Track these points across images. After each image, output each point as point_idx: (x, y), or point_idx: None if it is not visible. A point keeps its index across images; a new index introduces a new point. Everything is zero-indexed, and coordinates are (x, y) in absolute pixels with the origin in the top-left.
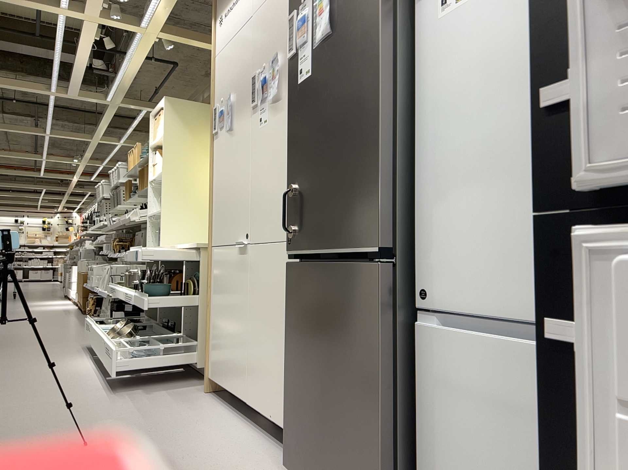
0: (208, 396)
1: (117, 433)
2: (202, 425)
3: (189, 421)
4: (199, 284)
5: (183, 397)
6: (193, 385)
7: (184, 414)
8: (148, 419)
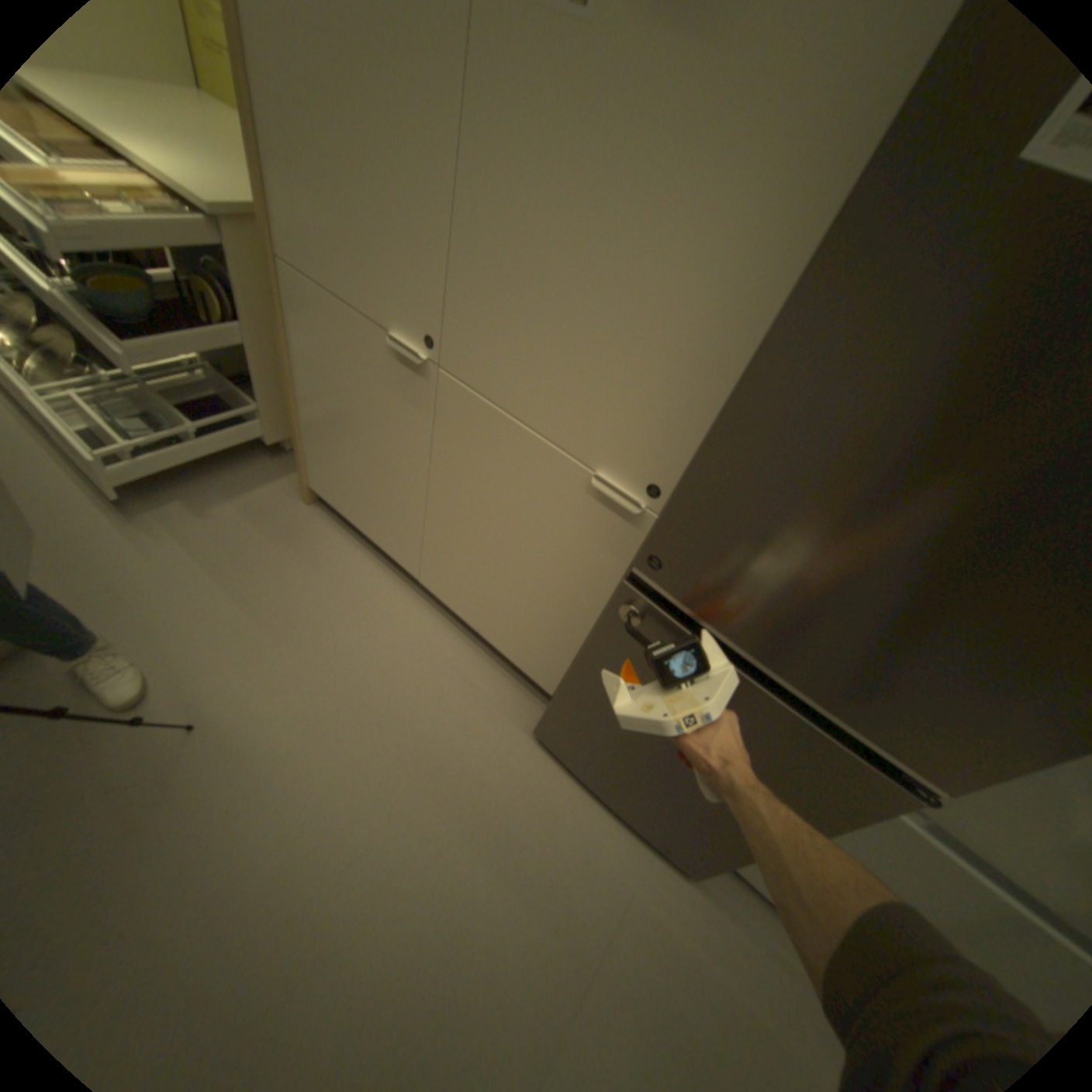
0: (318, 513)
1: (225, 666)
2: (358, 614)
3: (330, 604)
4: (233, 291)
5: (277, 521)
6: (273, 476)
7: (310, 583)
8: (254, 607)
